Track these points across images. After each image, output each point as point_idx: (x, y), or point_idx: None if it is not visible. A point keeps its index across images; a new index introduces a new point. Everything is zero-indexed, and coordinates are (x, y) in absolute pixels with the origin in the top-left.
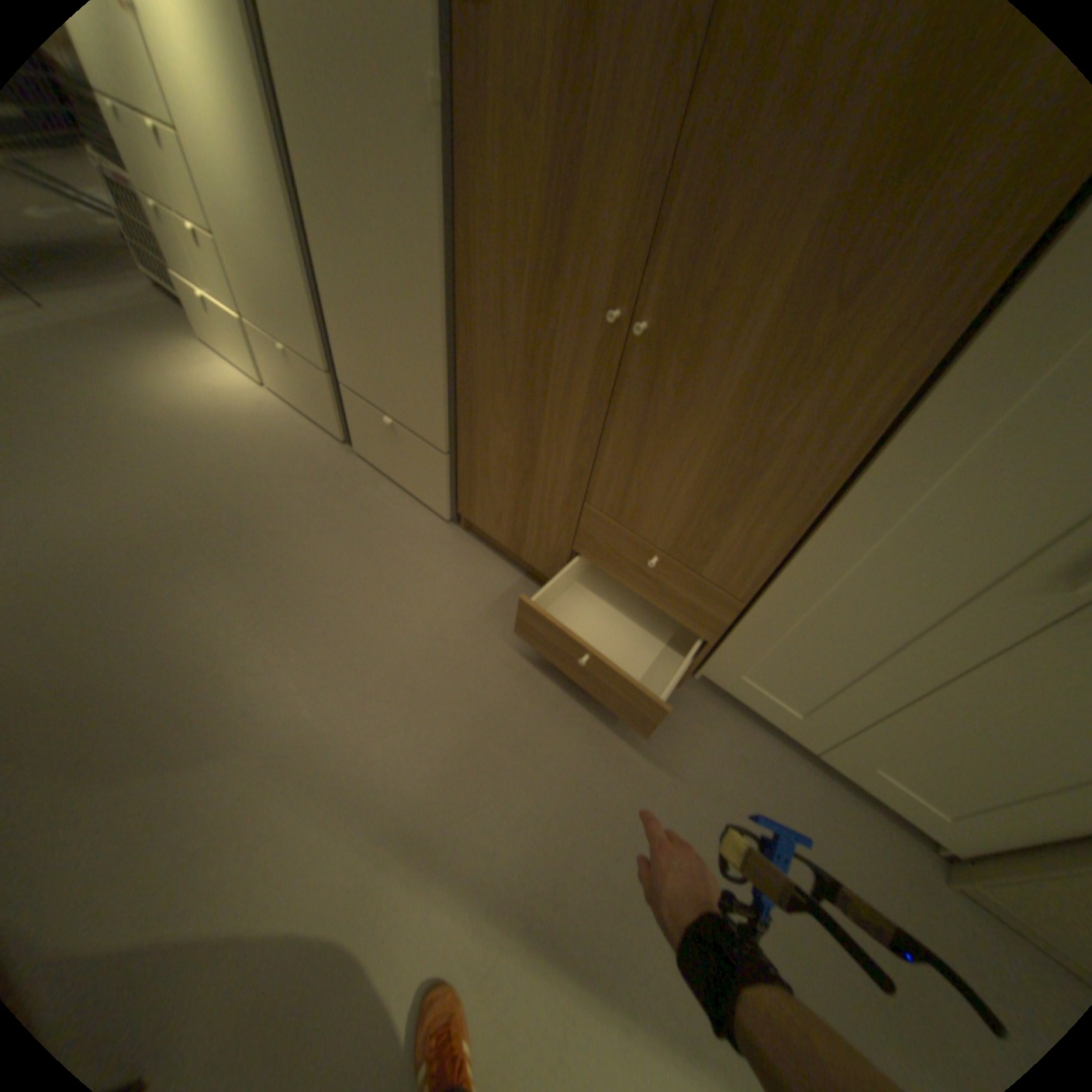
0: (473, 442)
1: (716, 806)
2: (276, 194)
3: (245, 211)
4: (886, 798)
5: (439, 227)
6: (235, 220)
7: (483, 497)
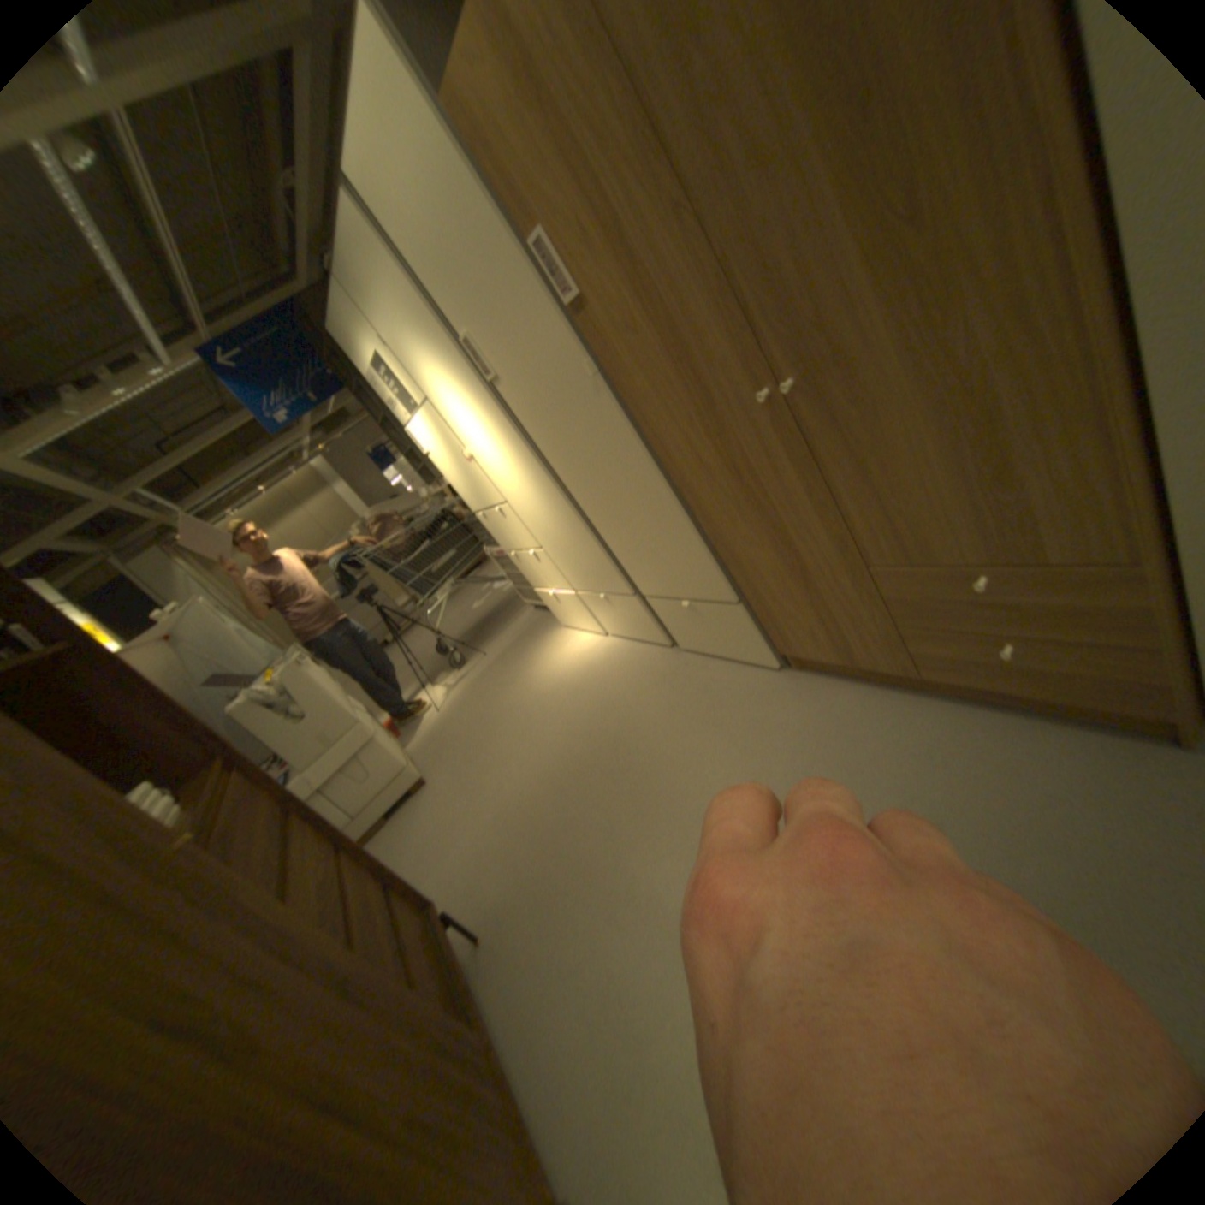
0: (748, 576)
1: None
2: (555, 493)
3: (547, 517)
4: None
5: (634, 435)
6: (546, 527)
7: (788, 623)
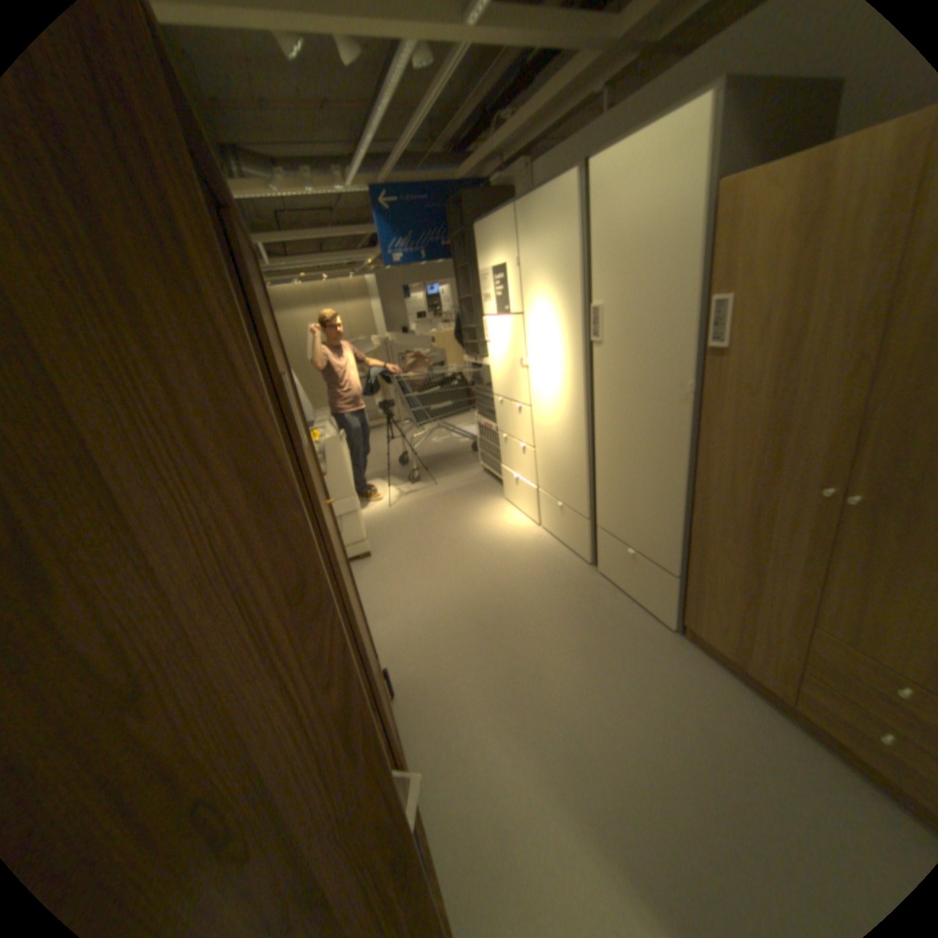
0: (702, 570)
1: None
2: (579, 430)
3: (557, 437)
4: None
5: (686, 443)
6: (550, 441)
7: (709, 614)
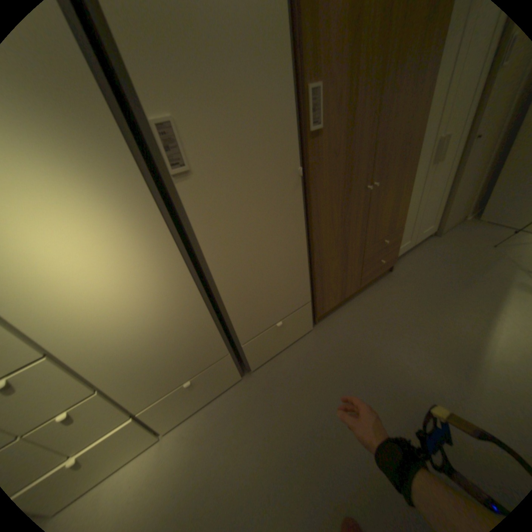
0: (321, 281)
1: (434, 272)
2: (187, 292)
3: (147, 332)
4: (425, 238)
5: (302, 216)
6: (132, 349)
7: (327, 297)
